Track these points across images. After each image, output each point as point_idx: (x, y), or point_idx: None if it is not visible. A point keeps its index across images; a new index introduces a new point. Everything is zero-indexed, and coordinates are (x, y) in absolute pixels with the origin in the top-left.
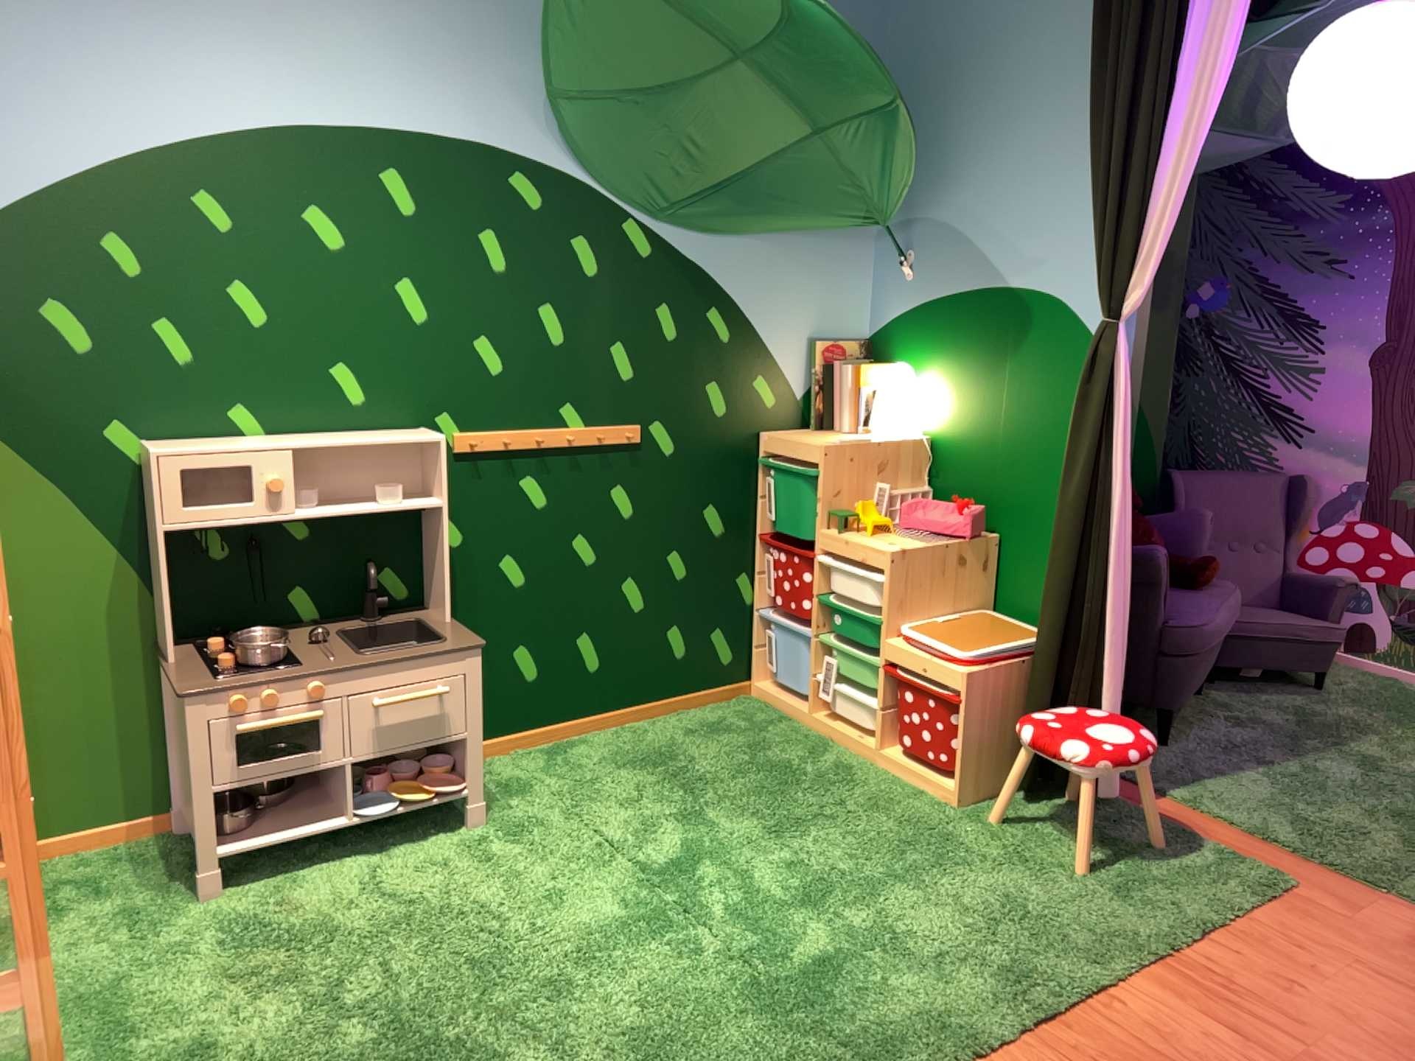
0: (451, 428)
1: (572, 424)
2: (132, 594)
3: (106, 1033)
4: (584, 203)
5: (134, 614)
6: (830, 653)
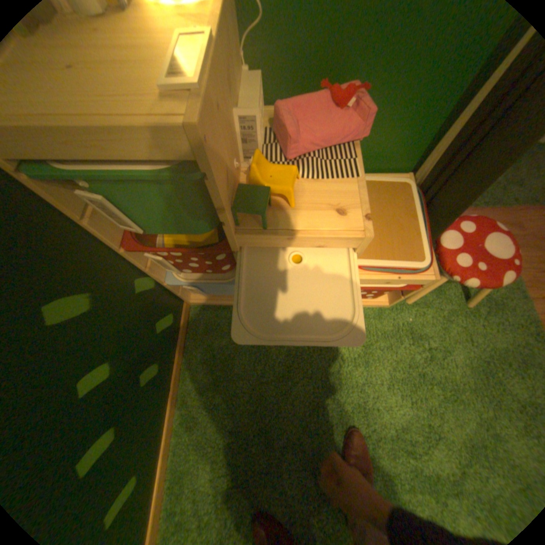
0: None
1: None
2: None
3: None
4: None
5: None
6: None
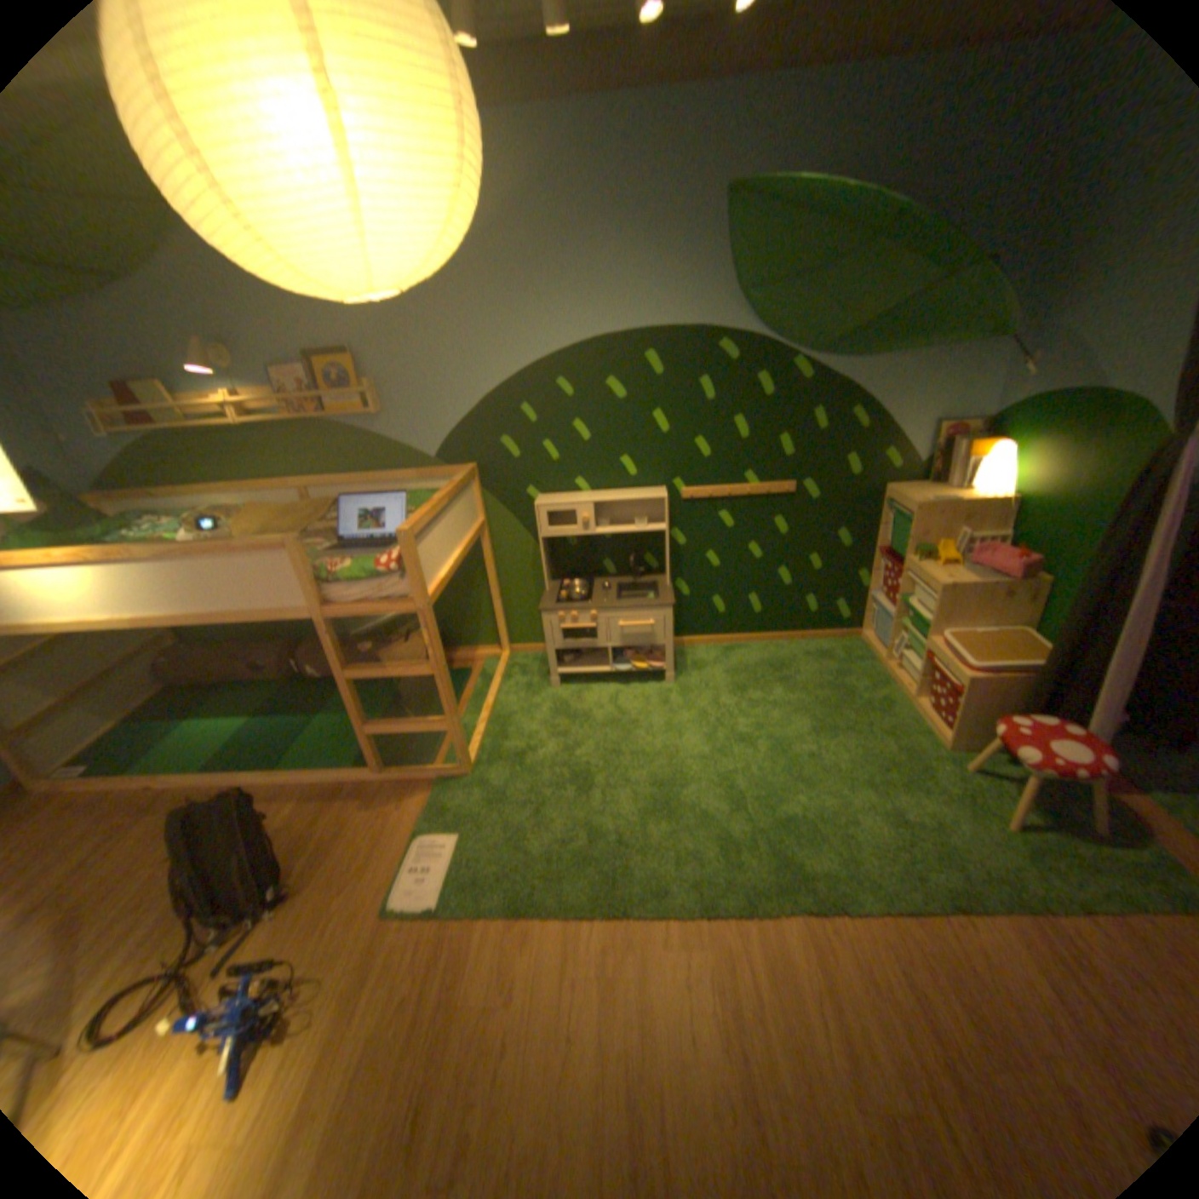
0: (680, 488)
1: (750, 484)
2: (539, 559)
3: (499, 736)
4: (765, 353)
5: (541, 568)
6: (904, 630)
